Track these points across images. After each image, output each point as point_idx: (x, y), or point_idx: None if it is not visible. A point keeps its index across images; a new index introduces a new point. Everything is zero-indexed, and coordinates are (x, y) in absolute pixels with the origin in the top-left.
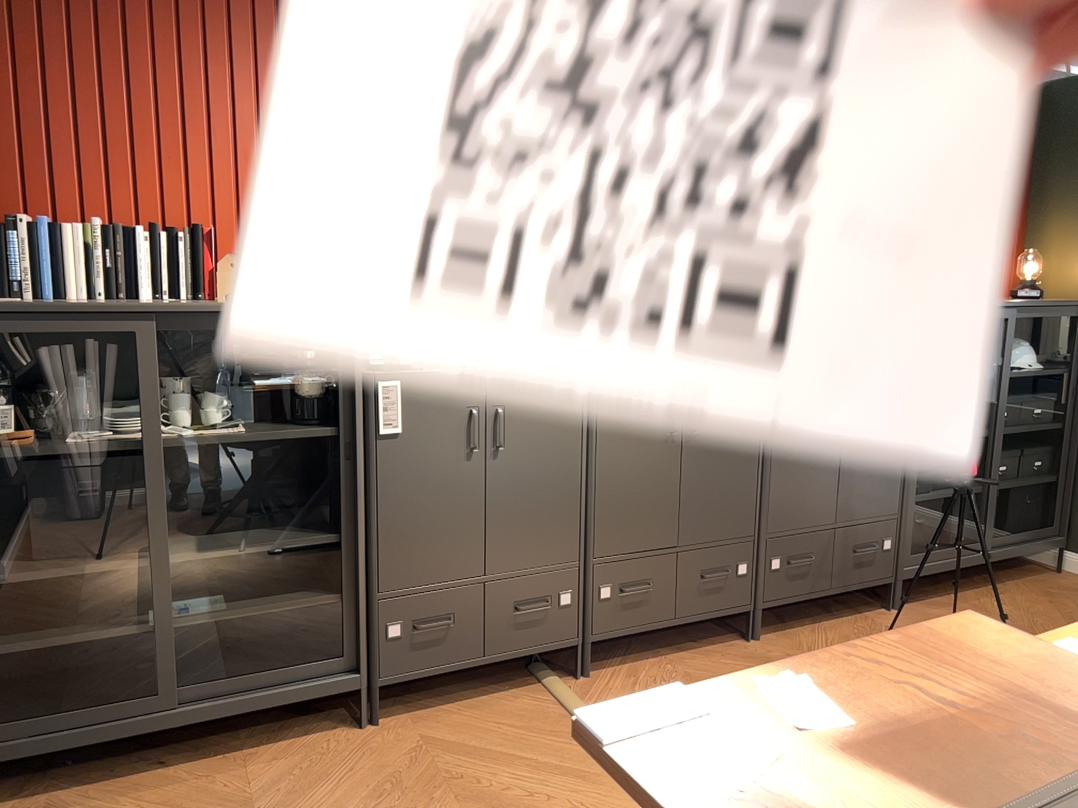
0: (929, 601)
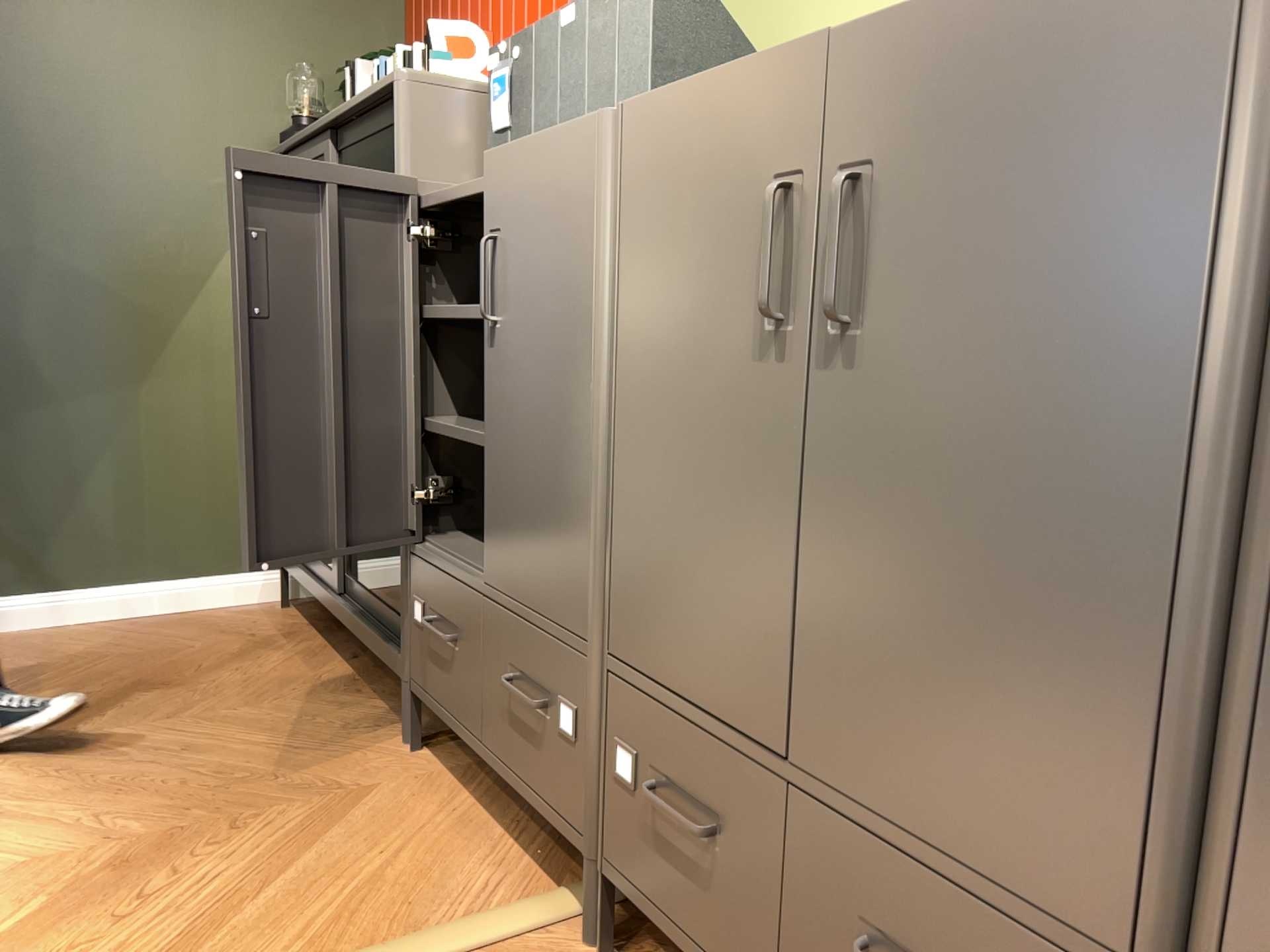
0: None
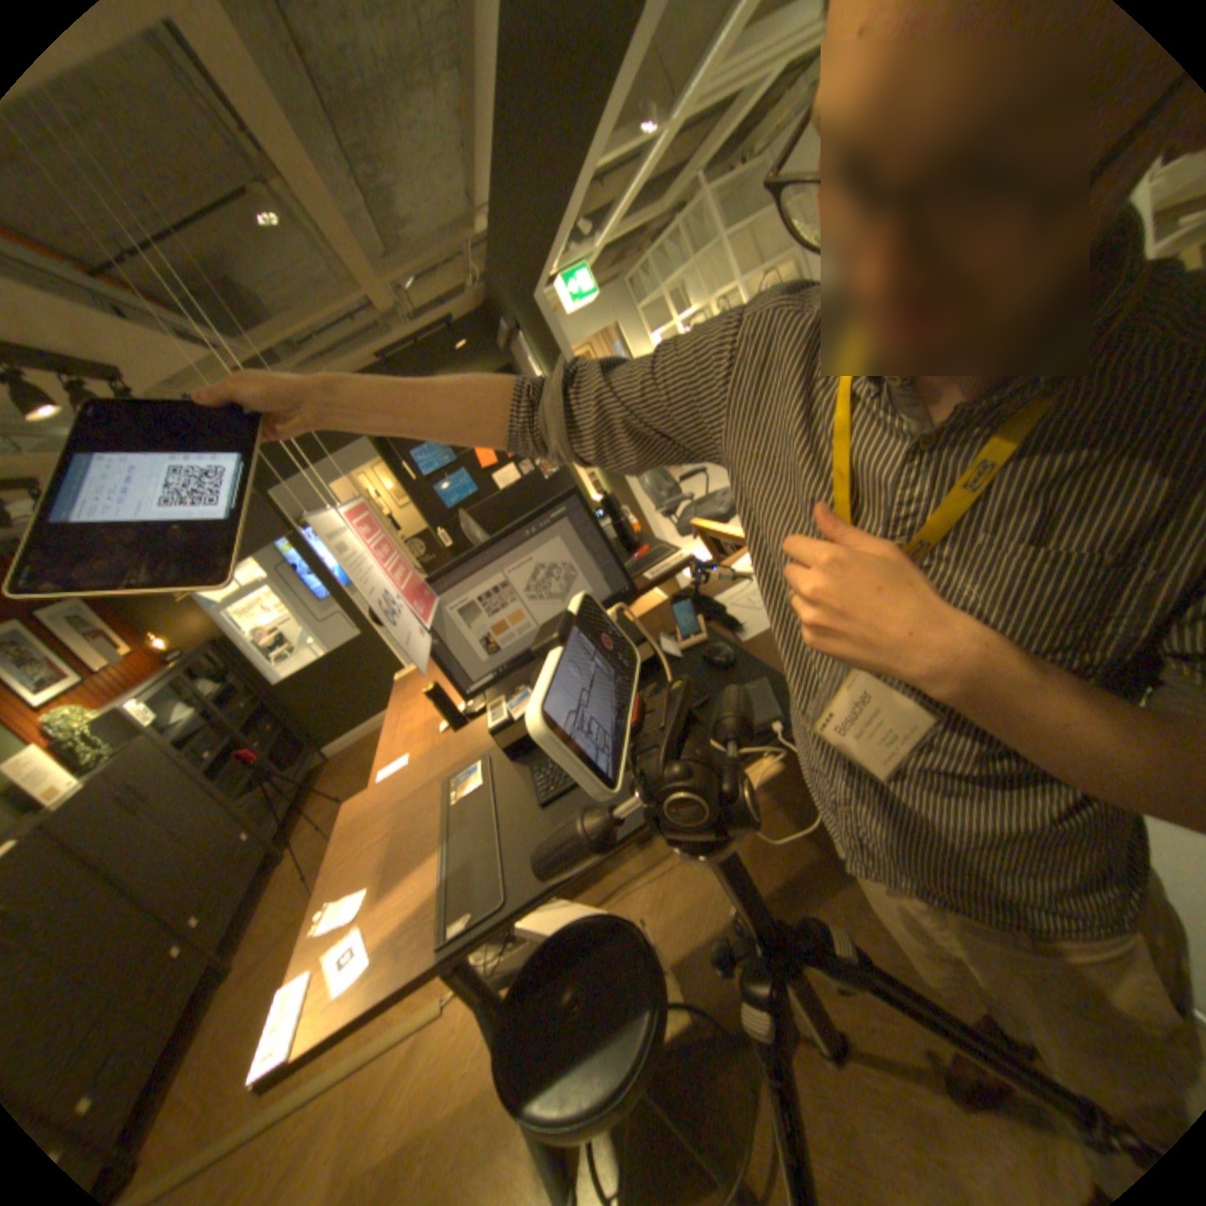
0: (292, 837)
